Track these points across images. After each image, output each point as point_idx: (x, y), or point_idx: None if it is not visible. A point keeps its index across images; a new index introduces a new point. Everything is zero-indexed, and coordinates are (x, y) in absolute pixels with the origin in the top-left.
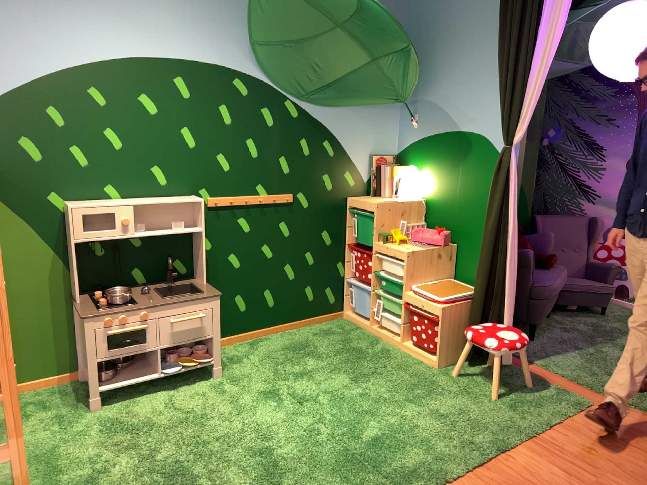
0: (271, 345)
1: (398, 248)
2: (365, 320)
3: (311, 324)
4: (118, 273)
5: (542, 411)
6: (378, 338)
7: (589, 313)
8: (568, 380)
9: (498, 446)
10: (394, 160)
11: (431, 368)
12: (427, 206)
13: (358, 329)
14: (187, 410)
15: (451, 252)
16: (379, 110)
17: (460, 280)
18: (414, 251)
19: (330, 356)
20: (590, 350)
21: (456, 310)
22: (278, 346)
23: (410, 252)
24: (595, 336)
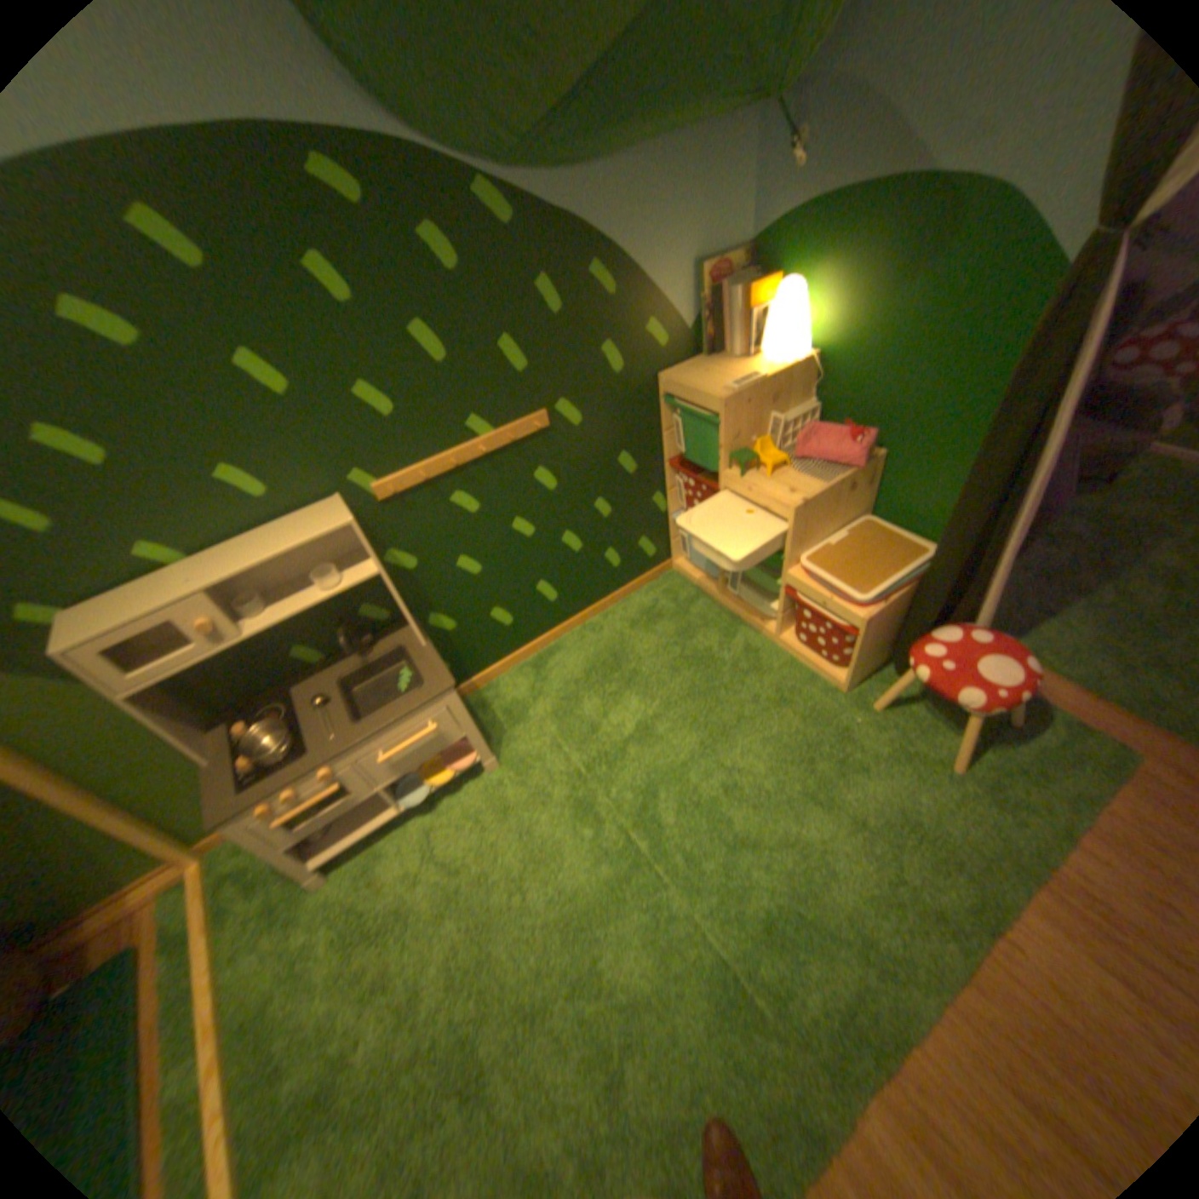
0: (566, 662)
1: (771, 492)
2: (708, 578)
3: (623, 596)
4: (265, 673)
5: (1051, 798)
6: (734, 616)
7: (1085, 484)
8: (1080, 691)
9: (987, 918)
10: (746, 260)
11: (834, 693)
12: (821, 366)
13: (699, 598)
14: (456, 862)
15: (872, 471)
16: (710, 132)
17: (884, 515)
18: (806, 500)
19: (663, 680)
20: (1107, 596)
21: (890, 609)
22: (578, 663)
23: (800, 507)
24: (1109, 553)
